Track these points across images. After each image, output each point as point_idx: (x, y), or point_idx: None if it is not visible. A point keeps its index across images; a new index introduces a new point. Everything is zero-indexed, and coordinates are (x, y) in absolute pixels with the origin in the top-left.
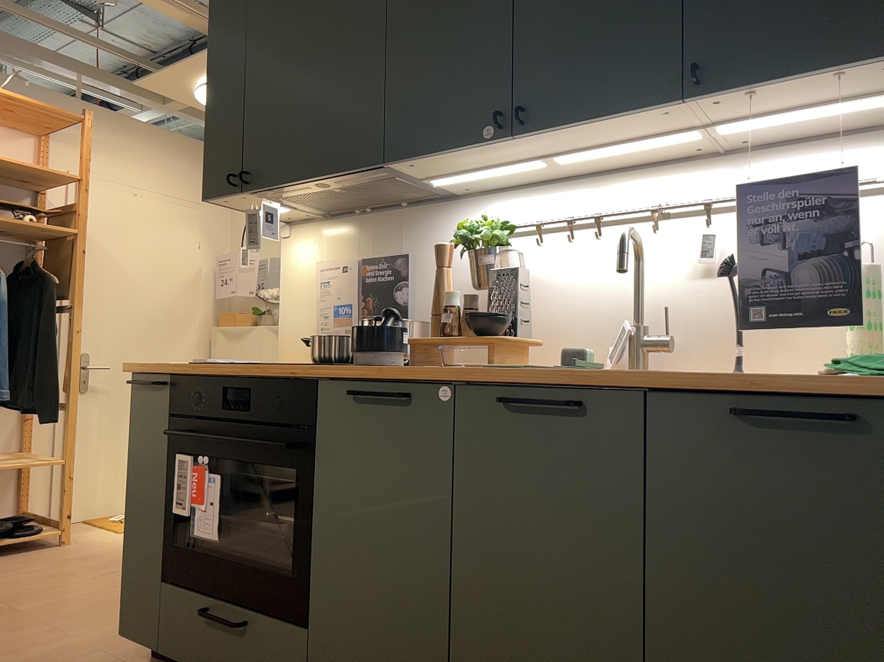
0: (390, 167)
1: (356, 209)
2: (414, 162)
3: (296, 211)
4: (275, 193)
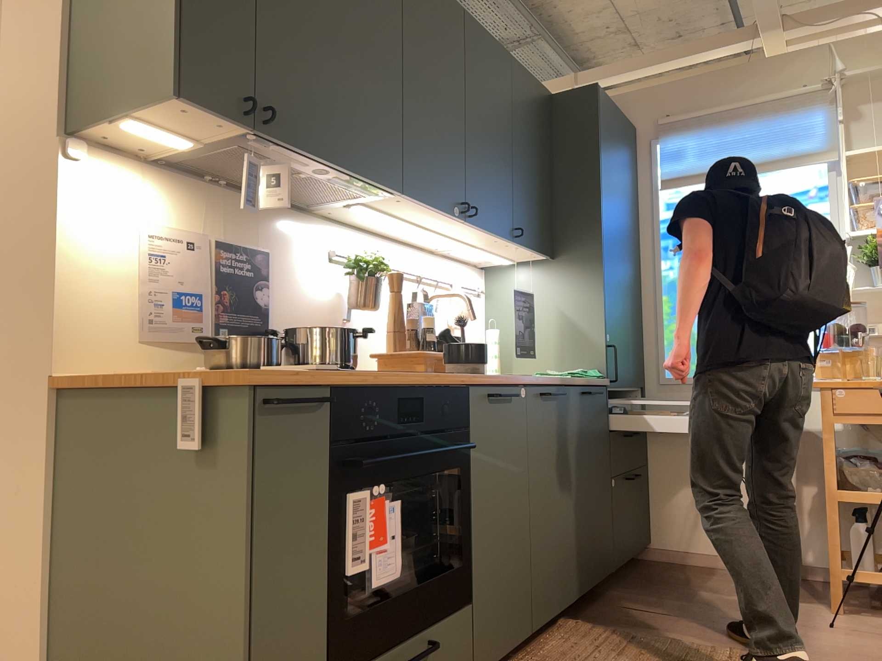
0: (384, 192)
1: (212, 176)
2: (403, 199)
3: (168, 147)
4: (267, 148)
